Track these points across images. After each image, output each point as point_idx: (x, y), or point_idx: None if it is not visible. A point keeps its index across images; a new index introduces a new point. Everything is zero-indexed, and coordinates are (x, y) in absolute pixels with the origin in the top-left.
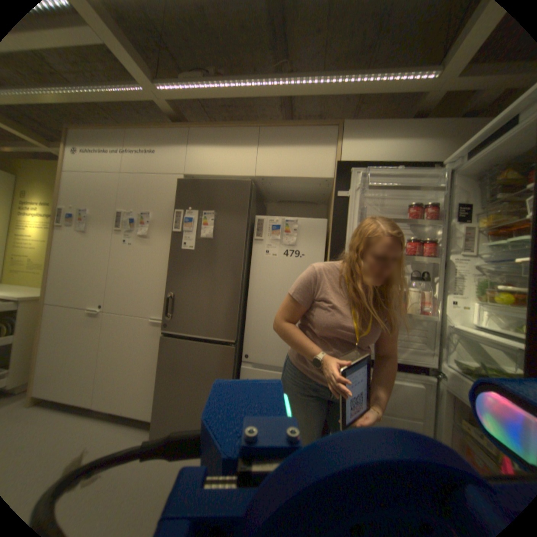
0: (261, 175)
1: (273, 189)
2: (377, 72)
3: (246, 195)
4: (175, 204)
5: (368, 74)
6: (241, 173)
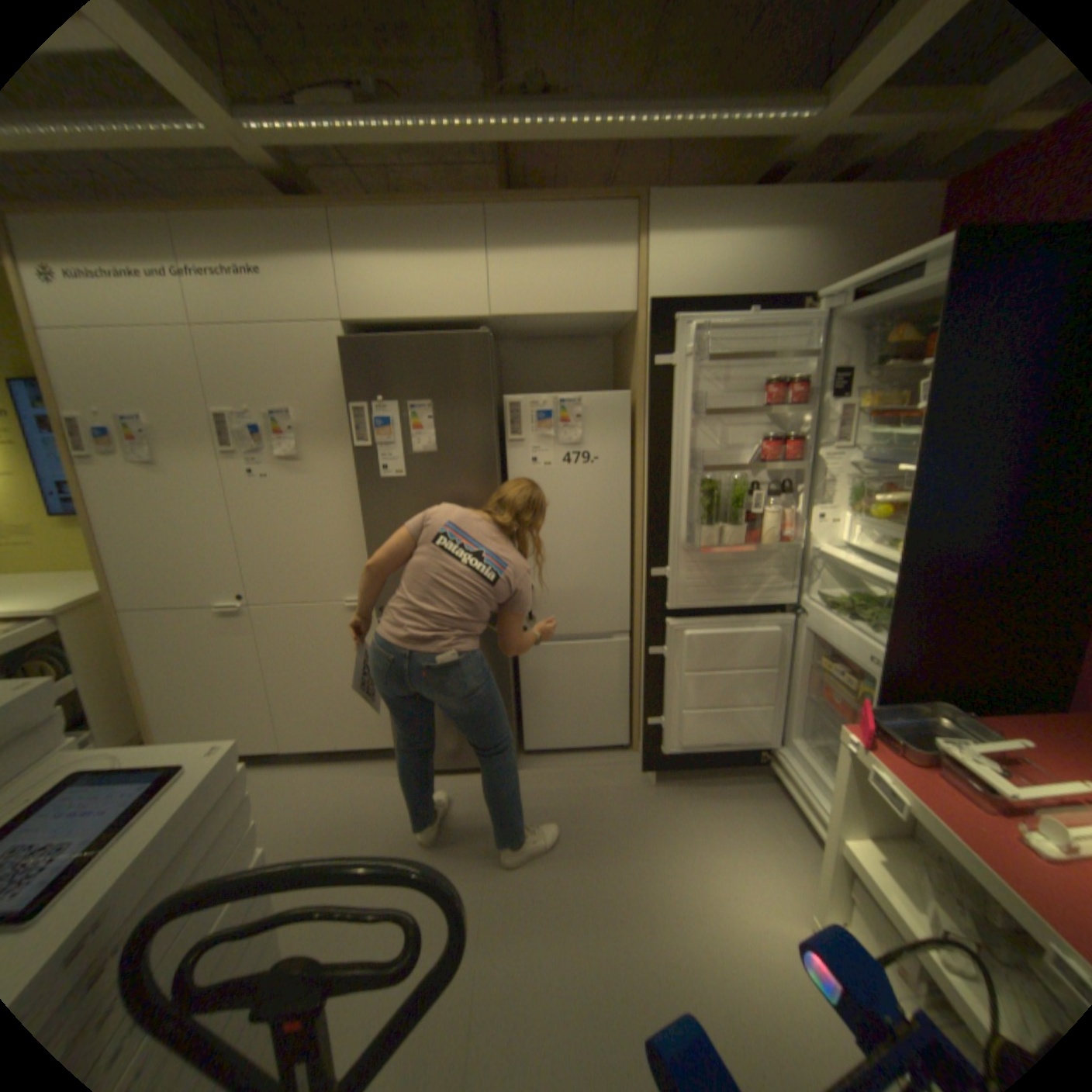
0: (504, 313)
1: (519, 328)
2: (715, 107)
3: (486, 363)
4: (346, 392)
5: (700, 112)
6: (463, 312)
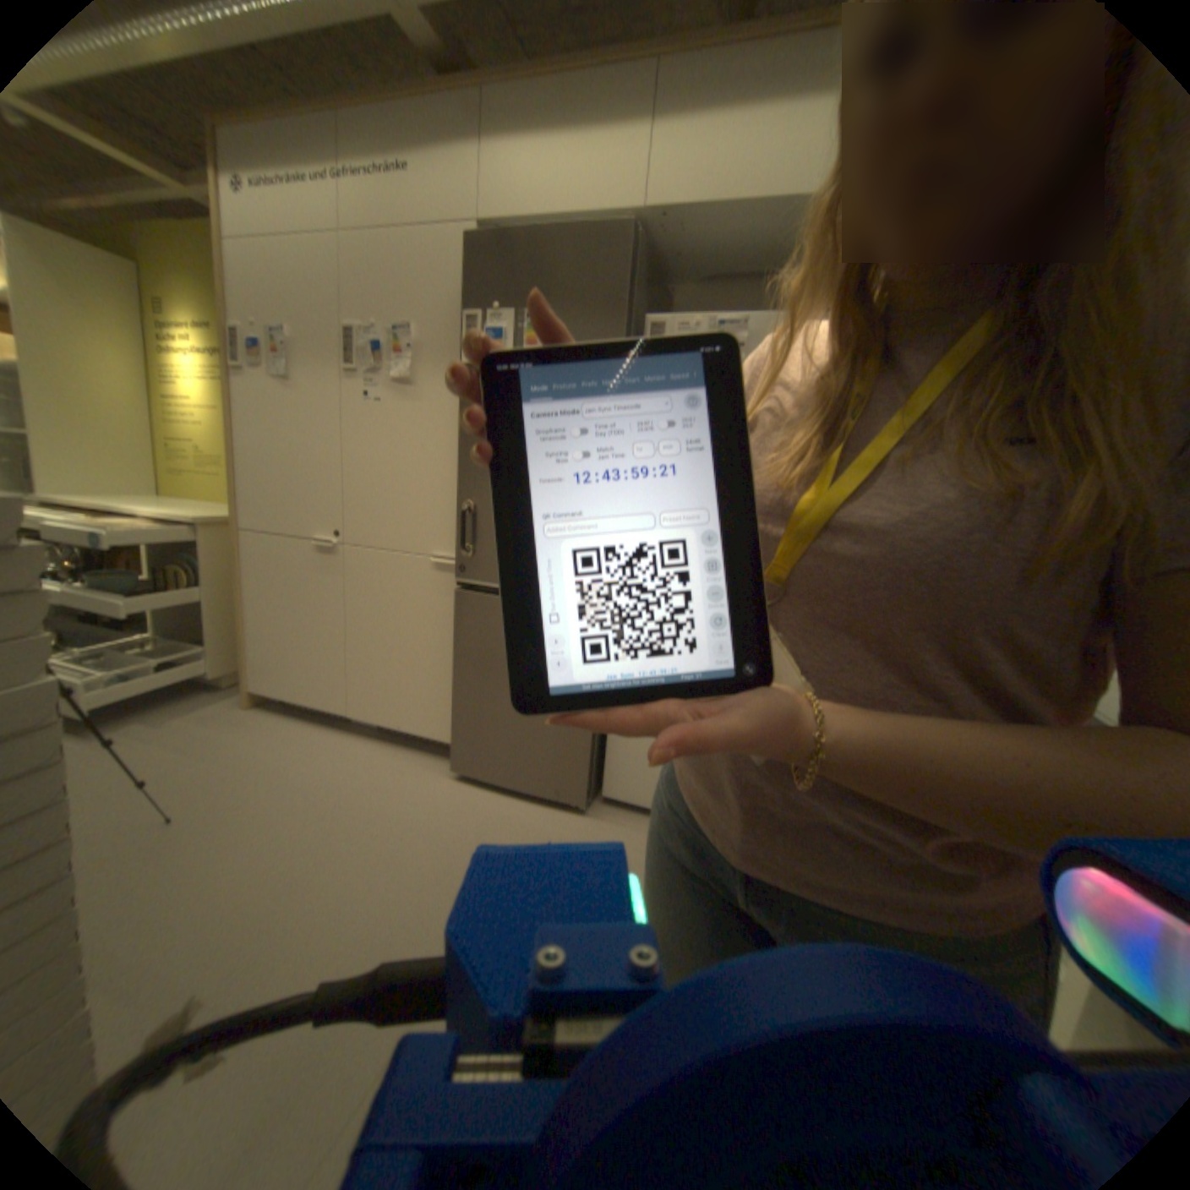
0: (662, 202)
1: (689, 242)
2: None
3: (624, 260)
4: (462, 298)
5: None
6: (612, 203)
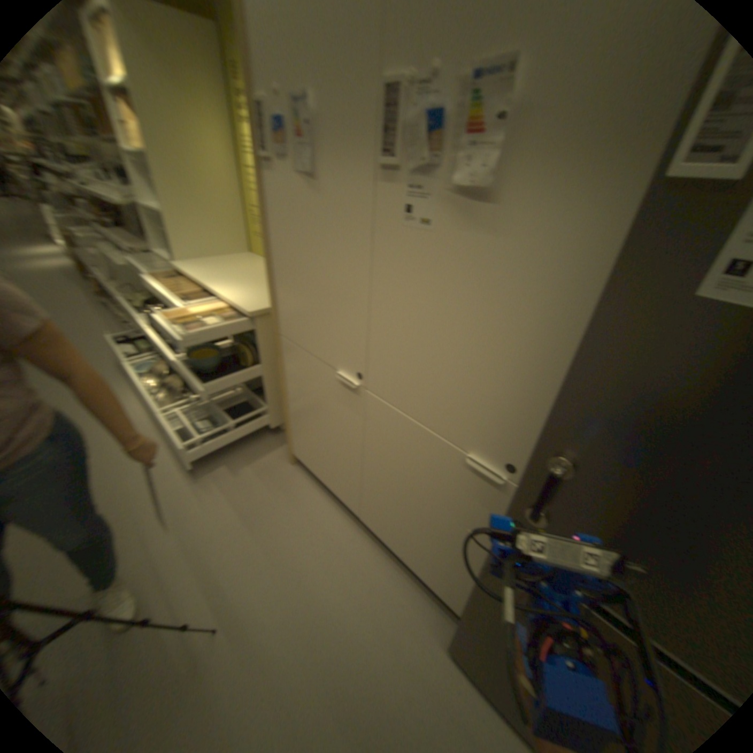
0: None
1: None
2: None
3: None
4: None
5: None
6: None
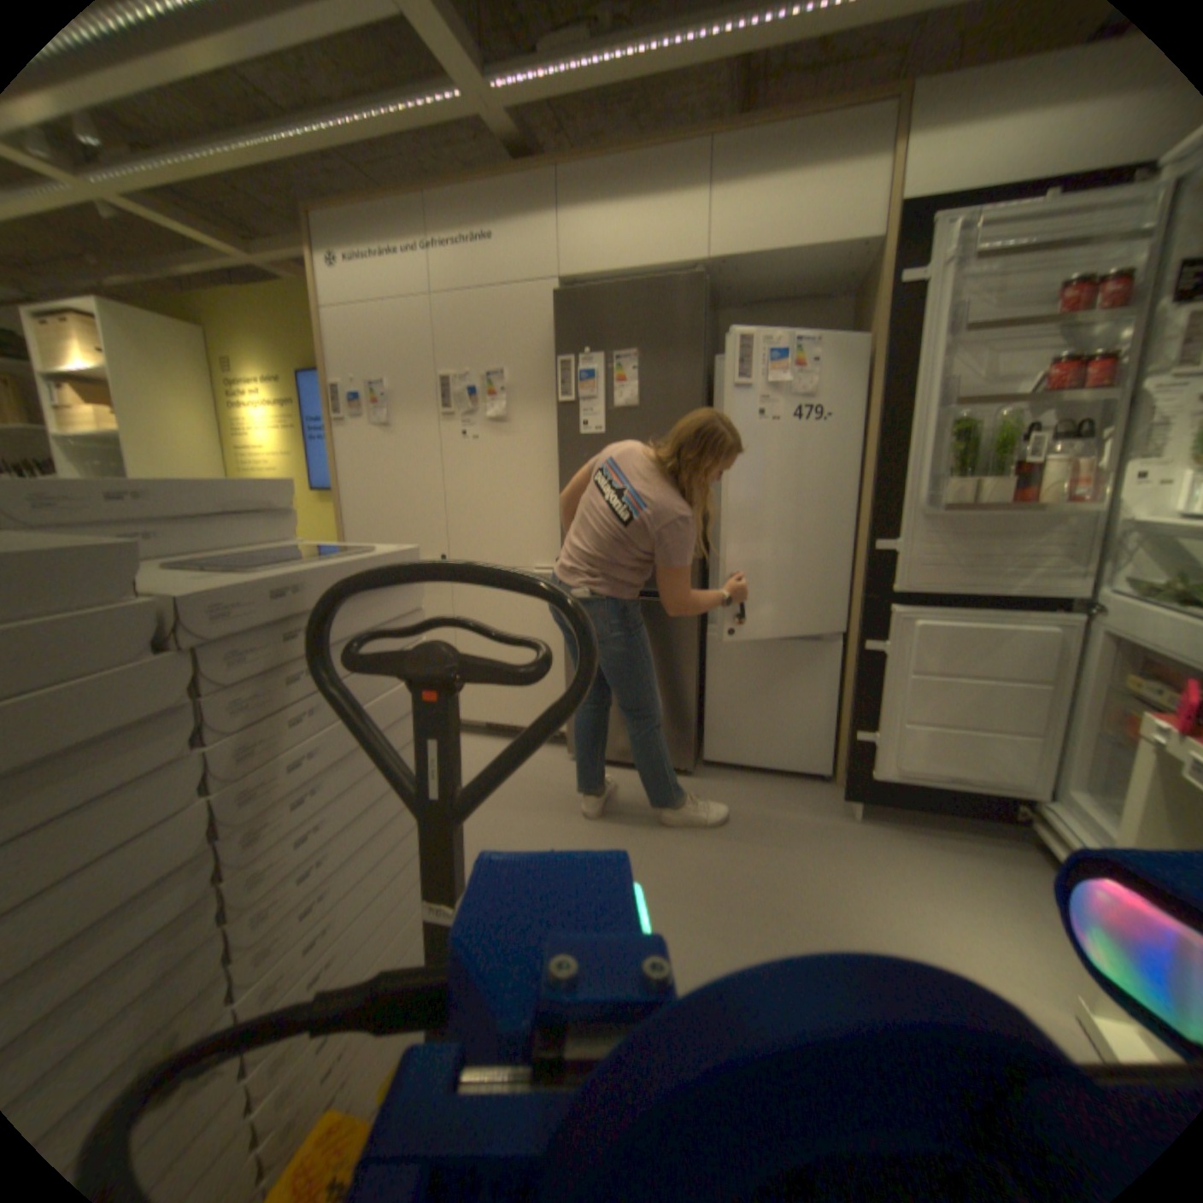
0: (723, 253)
1: (739, 279)
2: None
3: (698, 306)
4: (554, 346)
5: None
6: (679, 257)
